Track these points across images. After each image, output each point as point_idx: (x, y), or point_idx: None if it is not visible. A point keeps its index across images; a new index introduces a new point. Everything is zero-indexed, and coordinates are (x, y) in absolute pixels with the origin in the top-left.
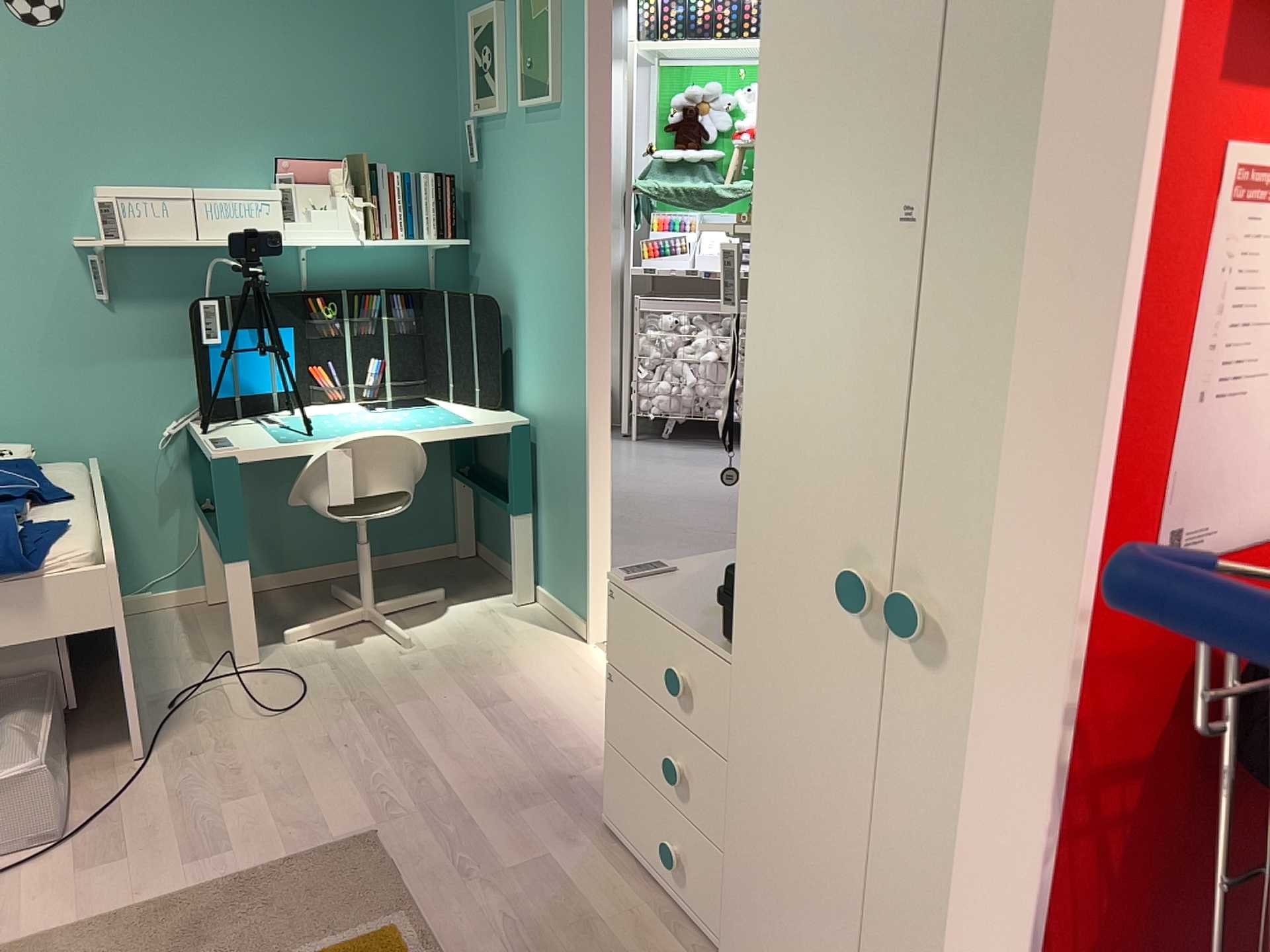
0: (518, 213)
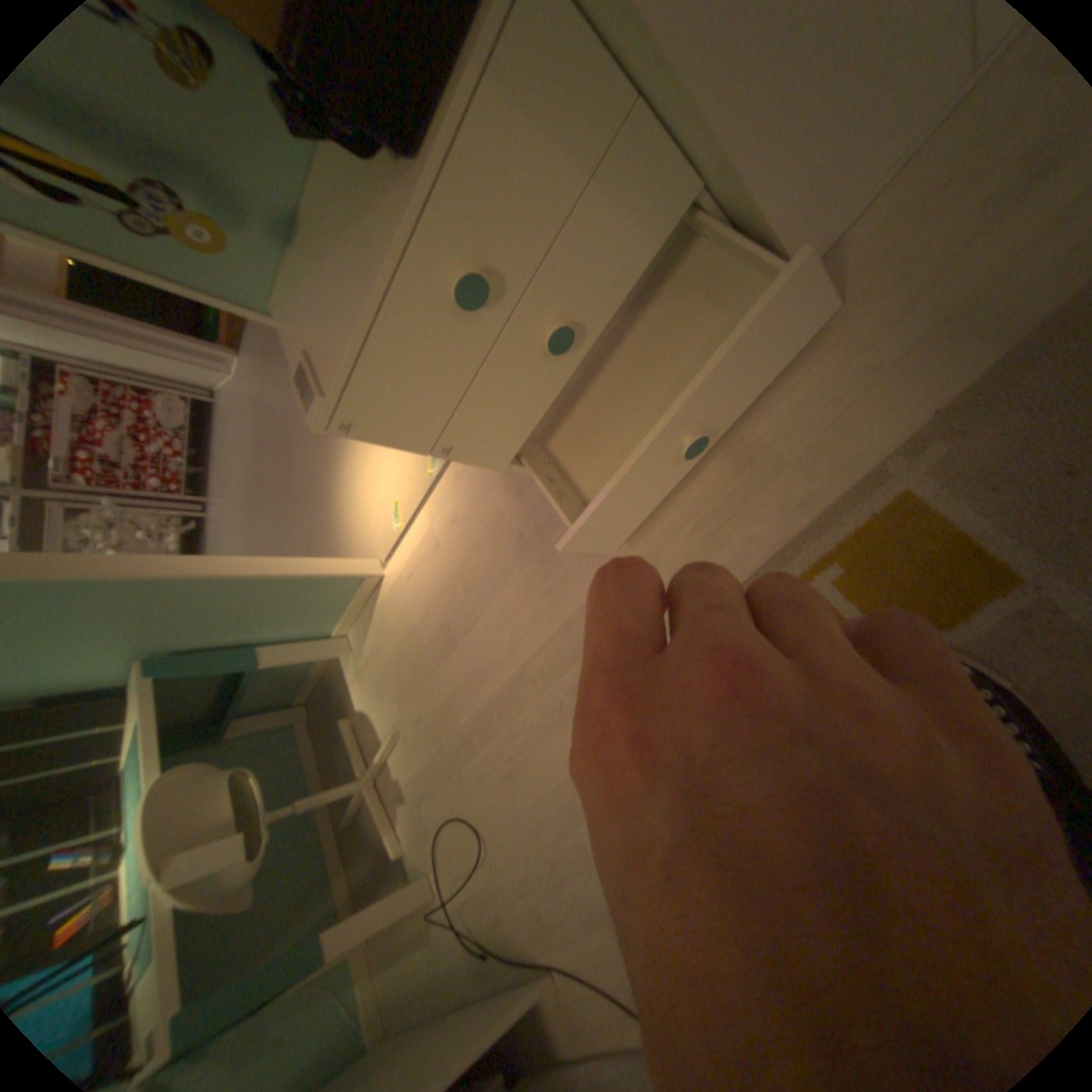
0: None
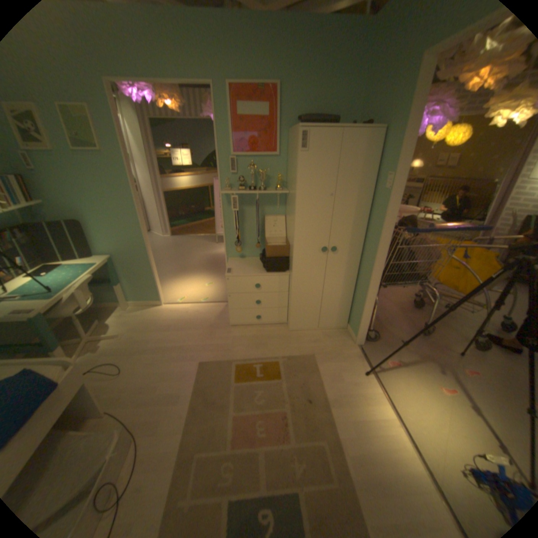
0: (76, 188)
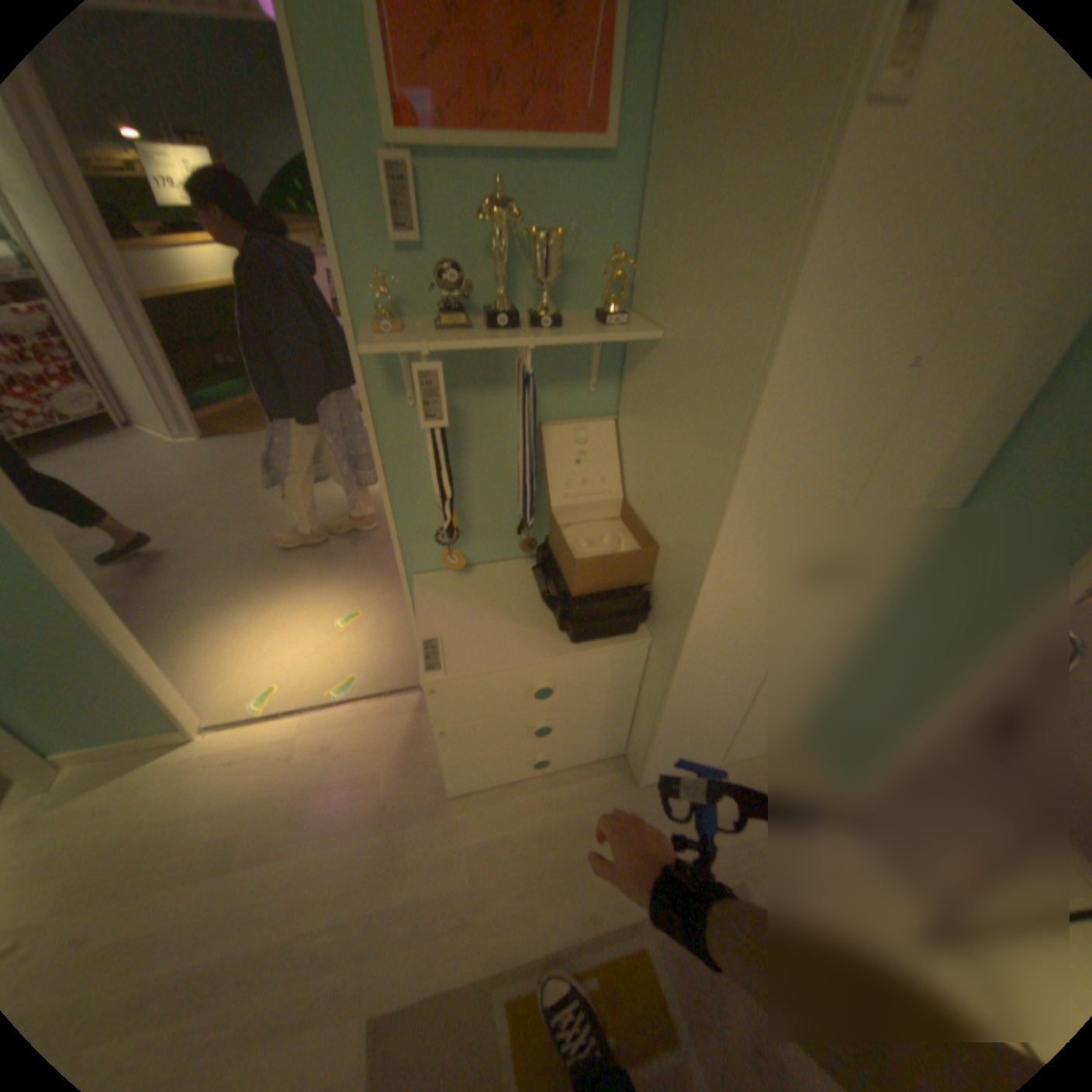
0: None
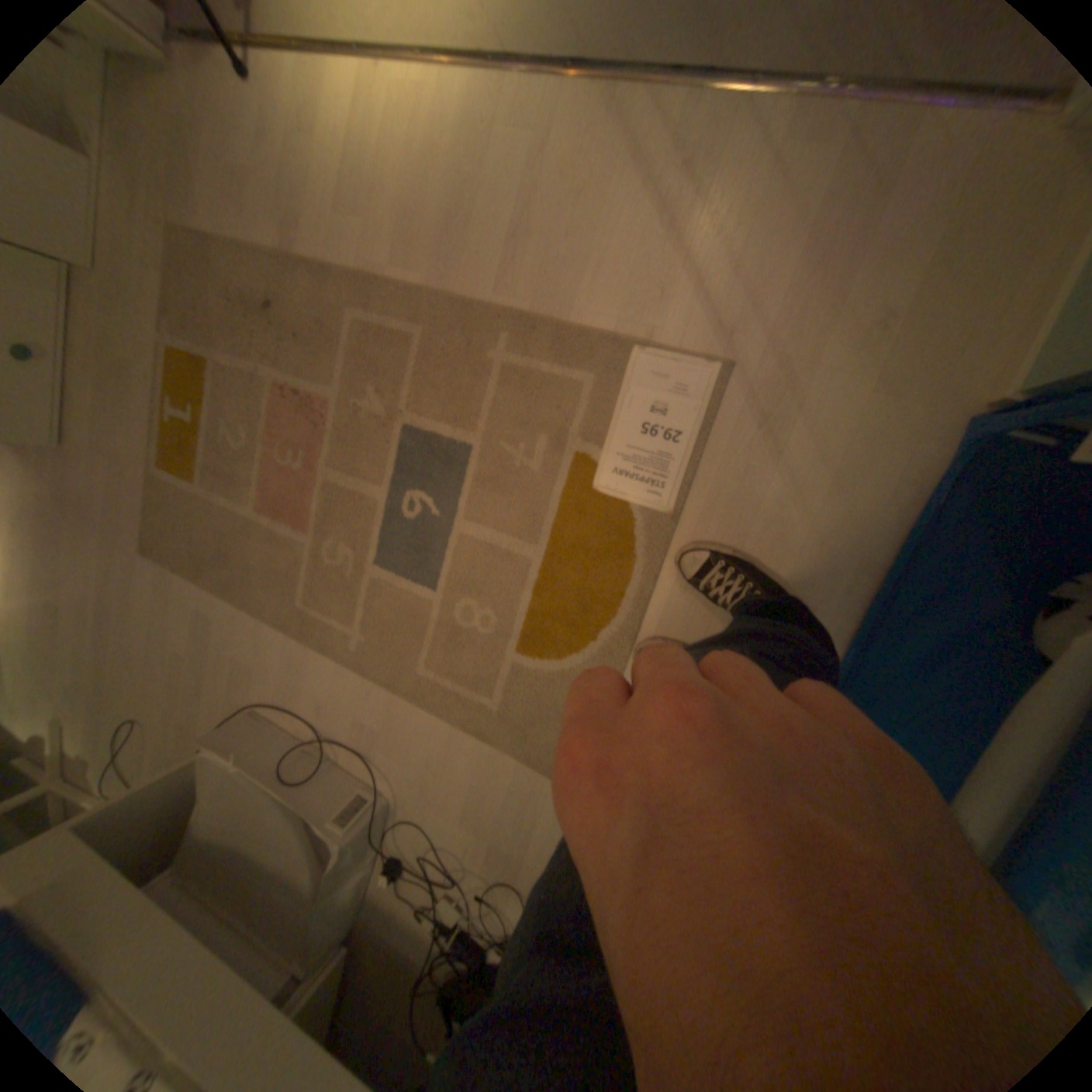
0: None
